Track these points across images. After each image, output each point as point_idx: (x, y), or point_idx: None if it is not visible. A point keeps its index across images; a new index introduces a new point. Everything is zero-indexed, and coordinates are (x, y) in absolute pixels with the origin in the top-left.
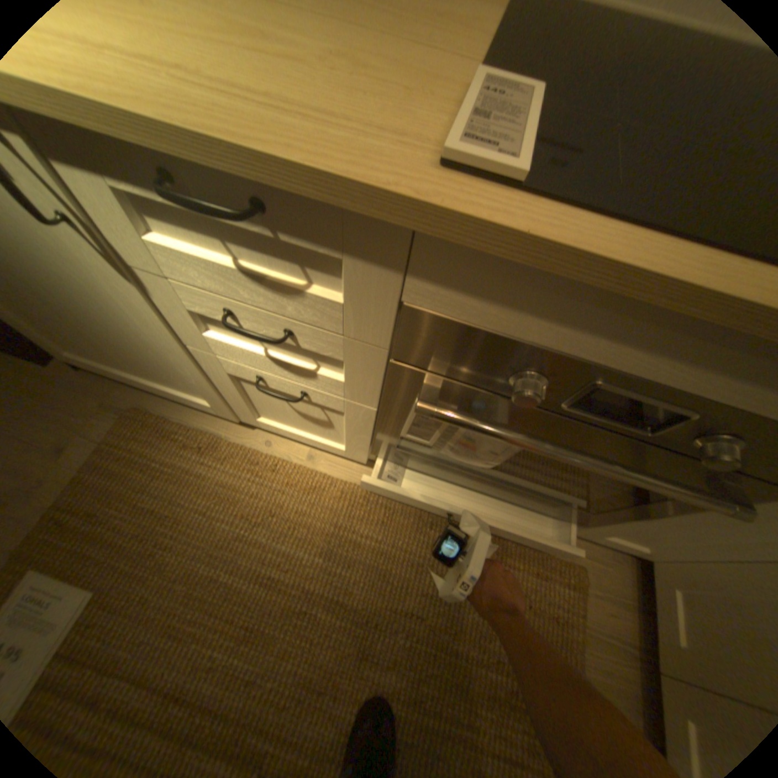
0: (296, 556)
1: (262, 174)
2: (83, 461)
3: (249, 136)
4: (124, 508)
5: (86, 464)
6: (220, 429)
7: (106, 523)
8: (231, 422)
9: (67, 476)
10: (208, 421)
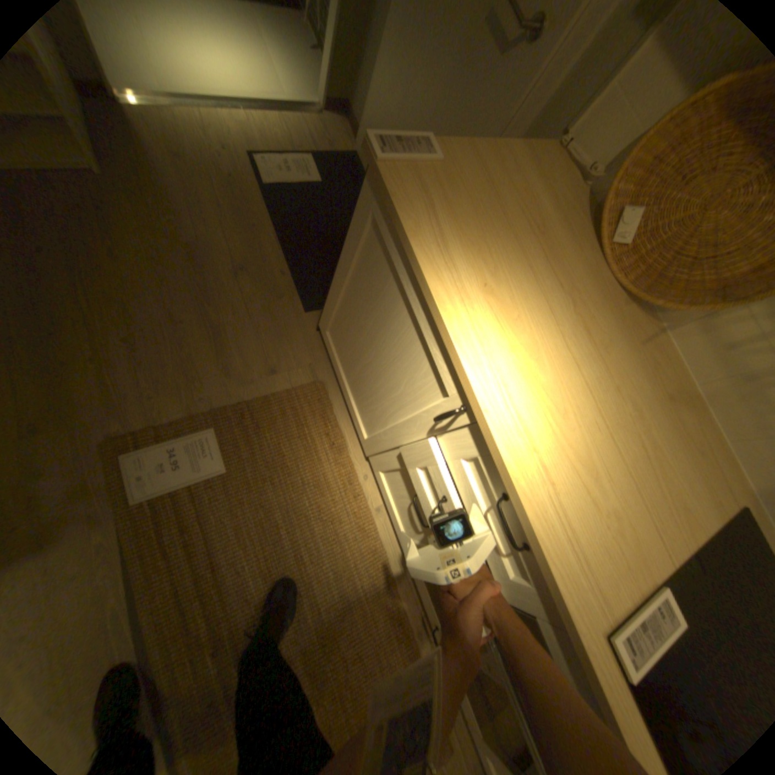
0: (321, 562)
1: (539, 561)
2: (276, 392)
3: (551, 565)
4: (272, 442)
5: (277, 397)
6: (350, 444)
7: (259, 442)
8: (358, 445)
9: (264, 393)
10: (348, 433)
